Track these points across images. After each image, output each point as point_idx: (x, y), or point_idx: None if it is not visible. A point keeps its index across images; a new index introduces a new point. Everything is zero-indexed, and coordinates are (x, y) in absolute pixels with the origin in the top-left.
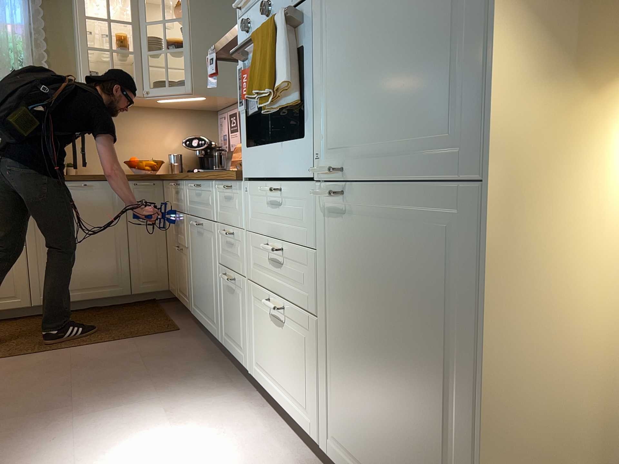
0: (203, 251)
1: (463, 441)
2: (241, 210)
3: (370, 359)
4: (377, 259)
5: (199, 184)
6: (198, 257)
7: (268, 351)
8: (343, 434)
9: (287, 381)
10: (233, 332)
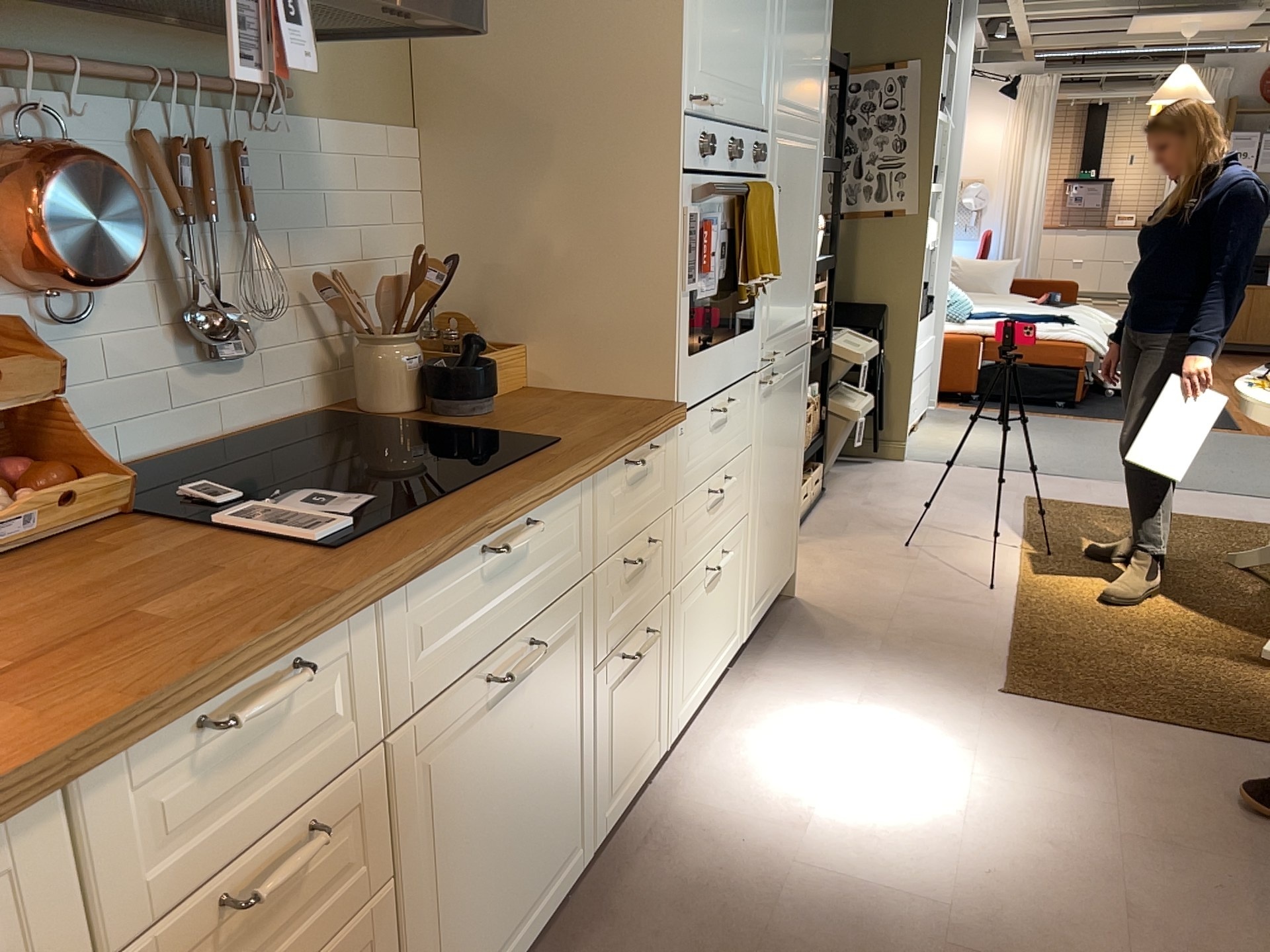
0: (529, 721)
1: (795, 486)
2: (667, 478)
3: (773, 496)
4: (780, 413)
5: (517, 525)
6: (493, 786)
7: (698, 644)
8: (757, 586)
9: (718, 635)
10: (635, 742)
